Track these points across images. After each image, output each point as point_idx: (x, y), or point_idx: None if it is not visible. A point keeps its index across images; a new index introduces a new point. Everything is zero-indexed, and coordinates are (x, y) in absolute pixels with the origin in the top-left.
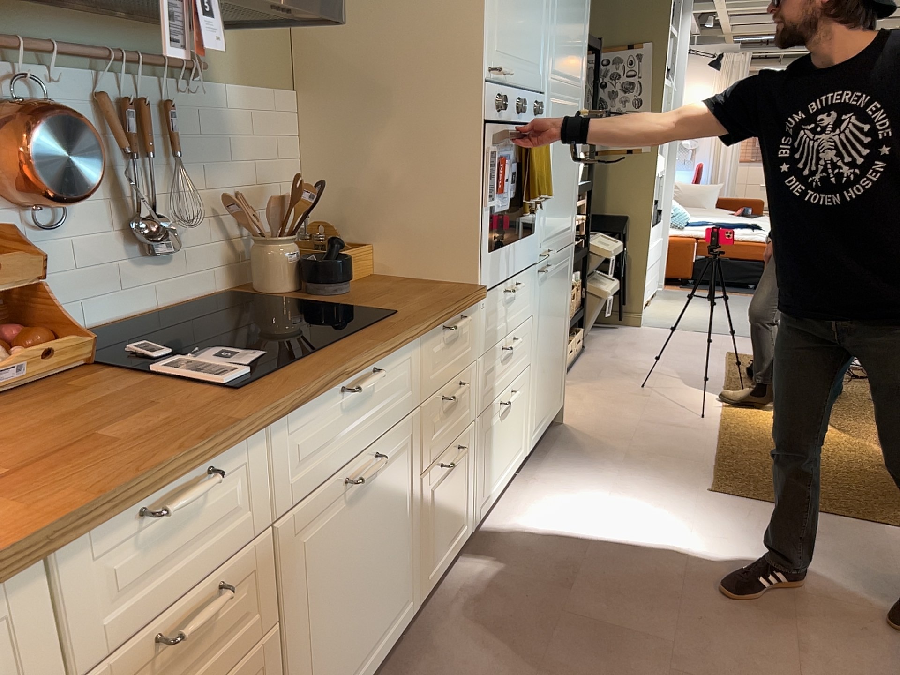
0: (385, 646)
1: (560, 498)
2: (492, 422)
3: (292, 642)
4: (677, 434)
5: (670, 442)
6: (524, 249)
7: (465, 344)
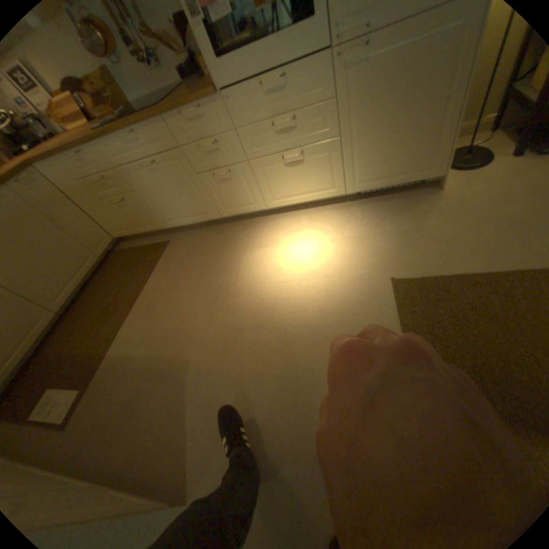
0: (200, 219)
1: (333, 223)
2: (273, 165)
3: (143, 198)
4: (500, 245)
5: (472, 244)
6: (289, 39)
7: (214, 120)
